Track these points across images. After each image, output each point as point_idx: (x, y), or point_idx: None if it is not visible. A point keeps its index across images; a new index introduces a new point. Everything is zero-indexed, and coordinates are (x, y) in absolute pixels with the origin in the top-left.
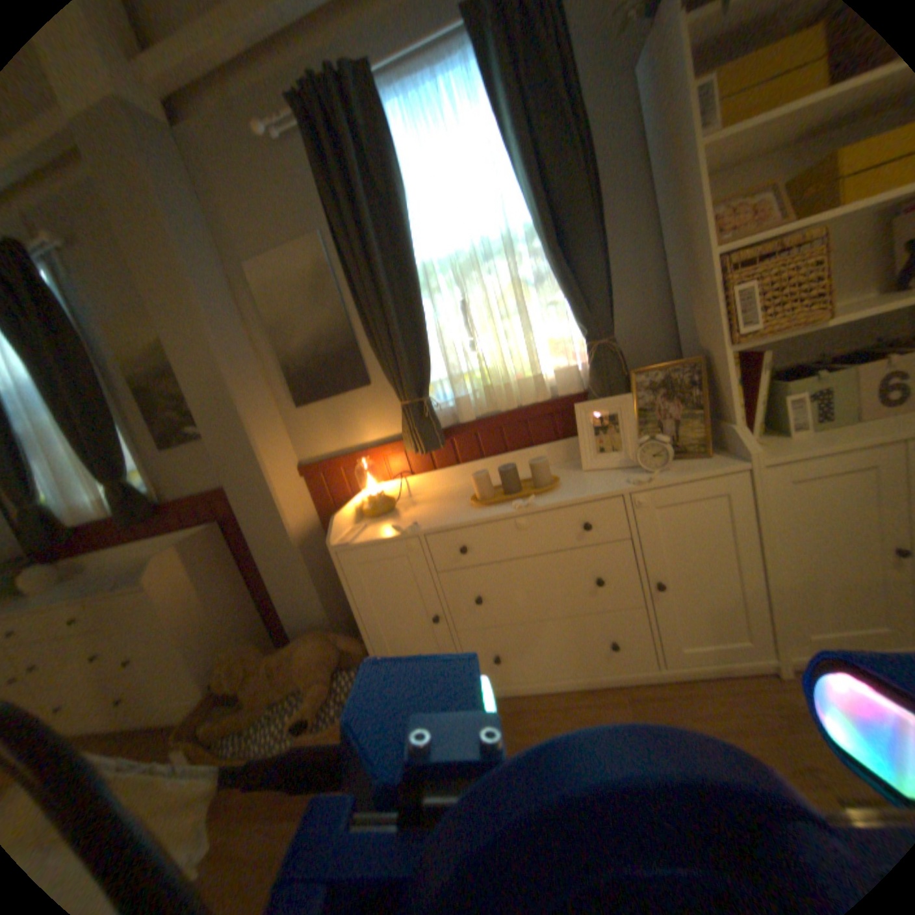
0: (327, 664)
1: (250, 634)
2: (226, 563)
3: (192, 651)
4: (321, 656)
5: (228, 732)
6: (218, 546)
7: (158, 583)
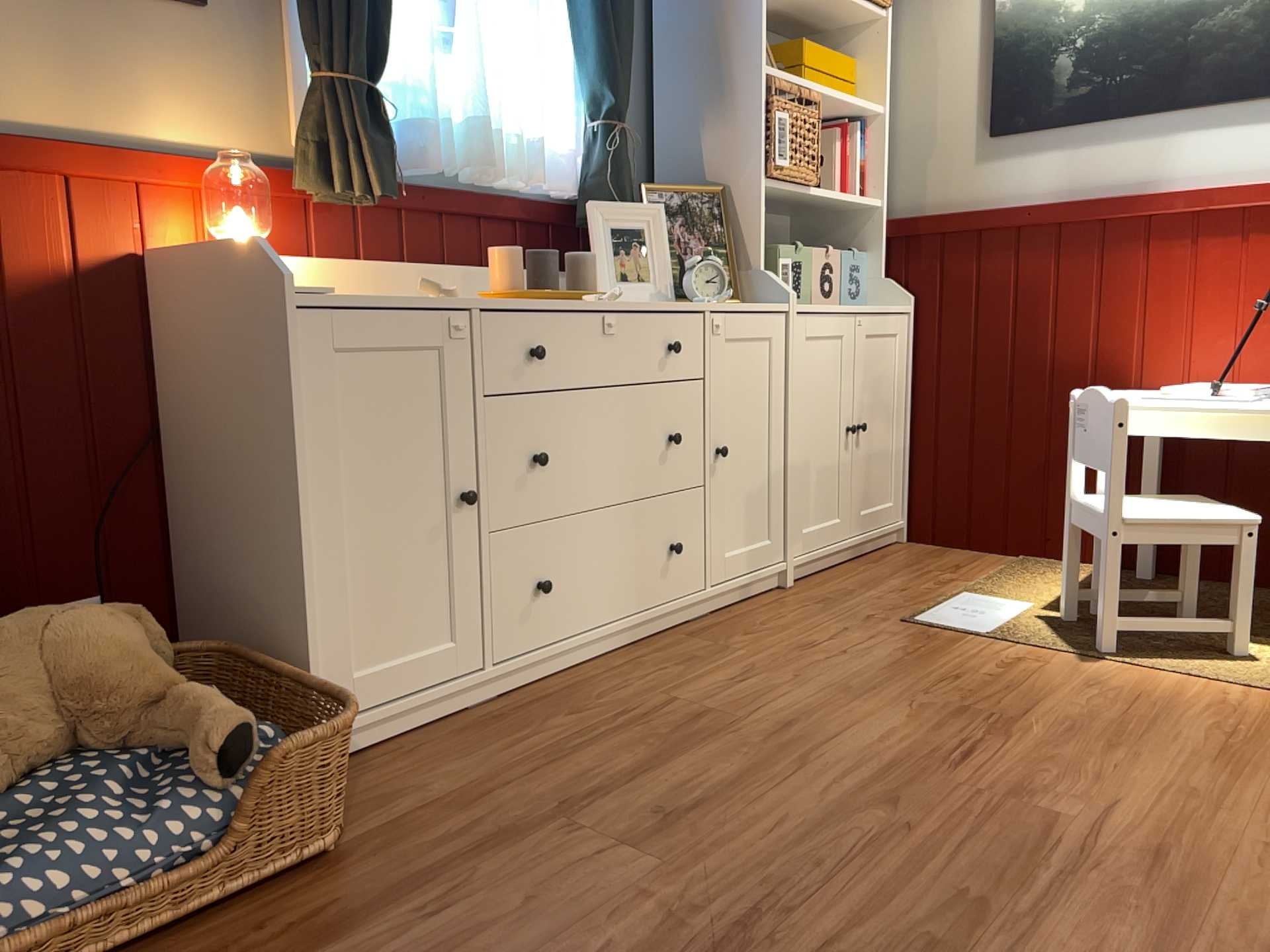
0: (152, 657)
1: None
2: None
3: None
4: (136, 634)
5: None
6: None
7: None
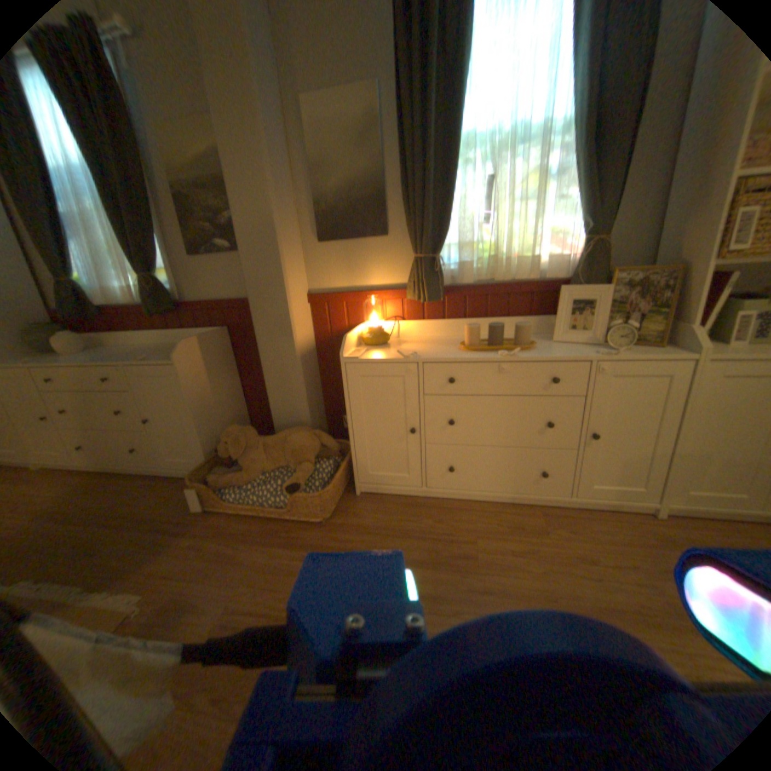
0: (313, 449)
1: (239, 422)
2: (230, 362)
3: (202, 421)
4: (310, 443)
5: (230, 483)
6: (226, 346)
7: (184, 362)
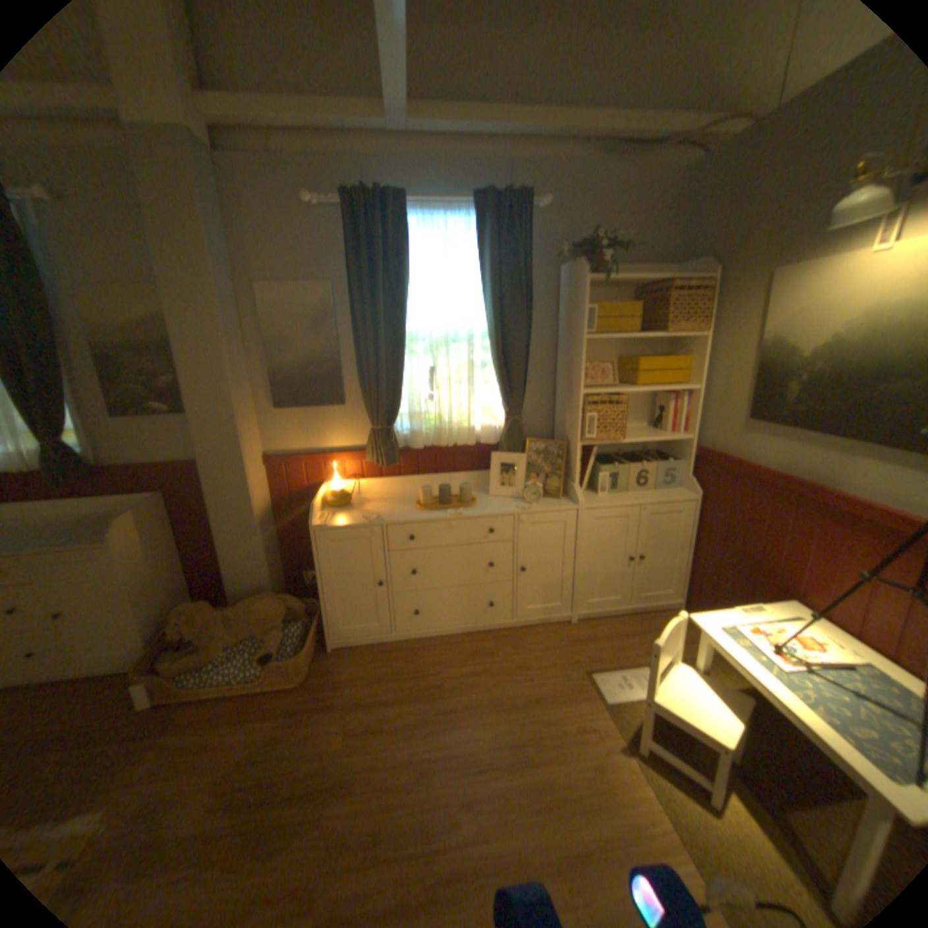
0: (279, 616)
1: (176, 596)
2: (164, 530)
3: (137, 605)
4: (275, 610)
5: (184, 669)
6: (159, 514)
7: (117, 542)
